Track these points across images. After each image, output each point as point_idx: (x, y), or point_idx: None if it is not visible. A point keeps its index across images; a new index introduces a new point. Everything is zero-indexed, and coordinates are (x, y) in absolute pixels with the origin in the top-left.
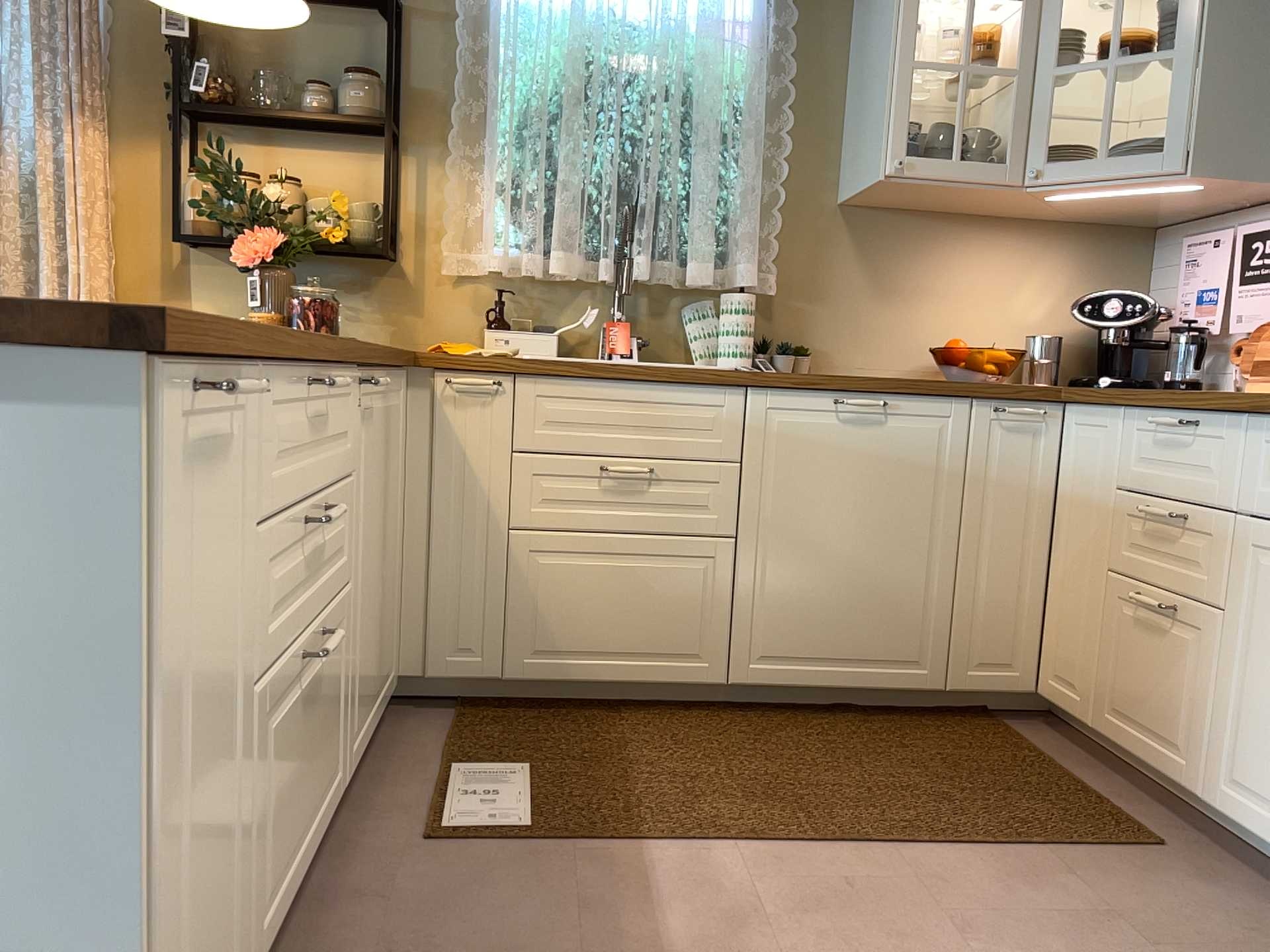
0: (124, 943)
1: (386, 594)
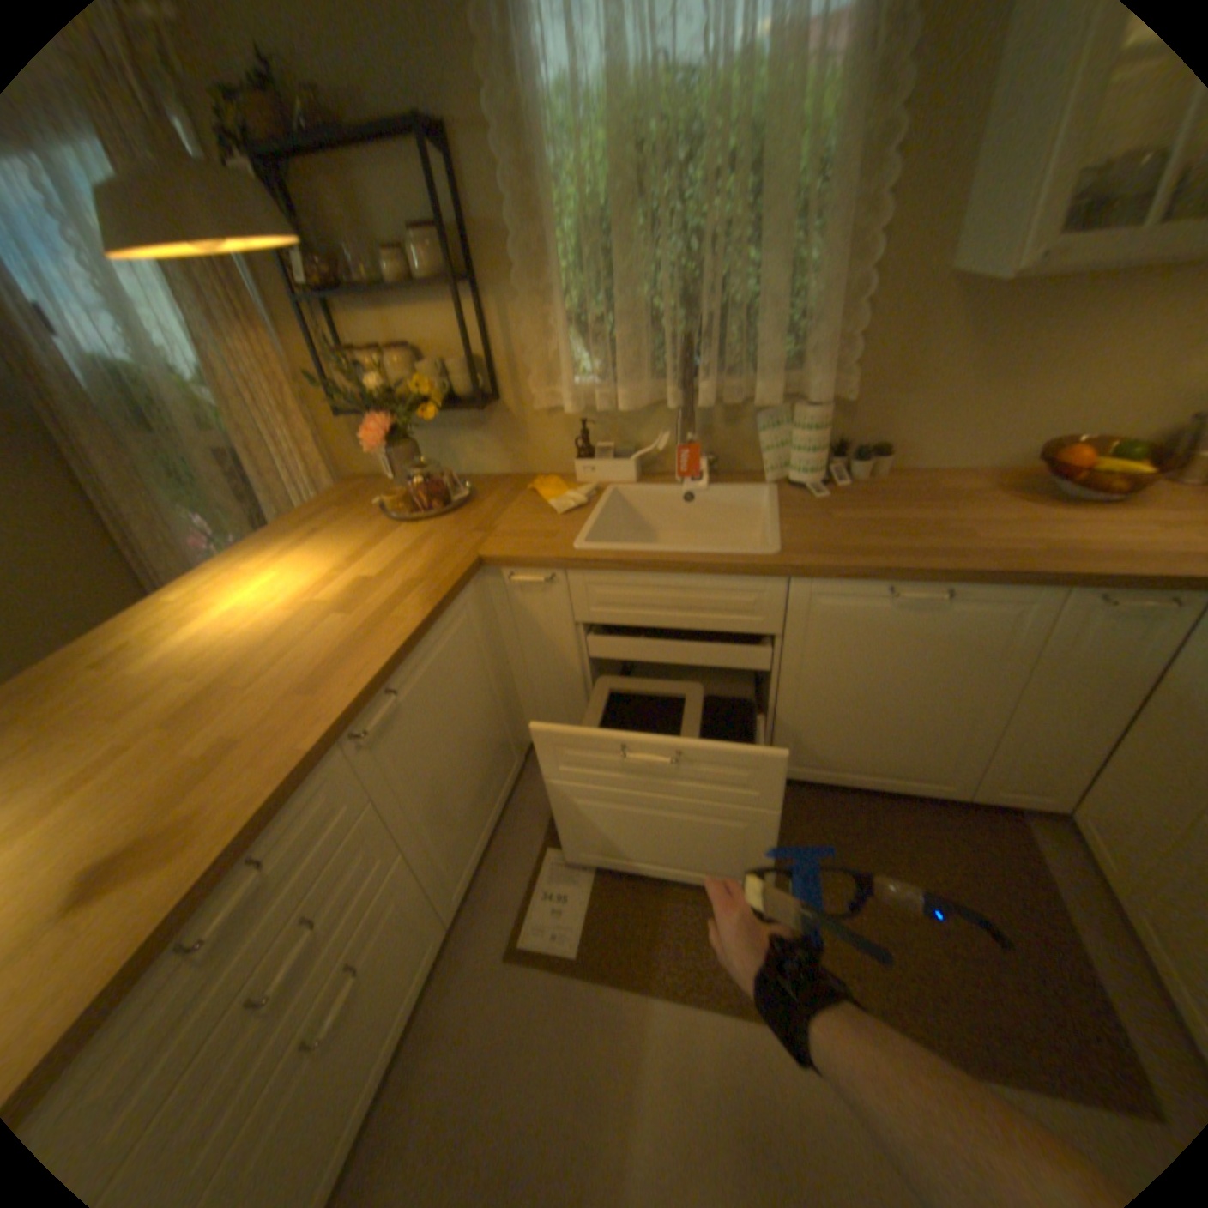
0: None
1: (488, 746)
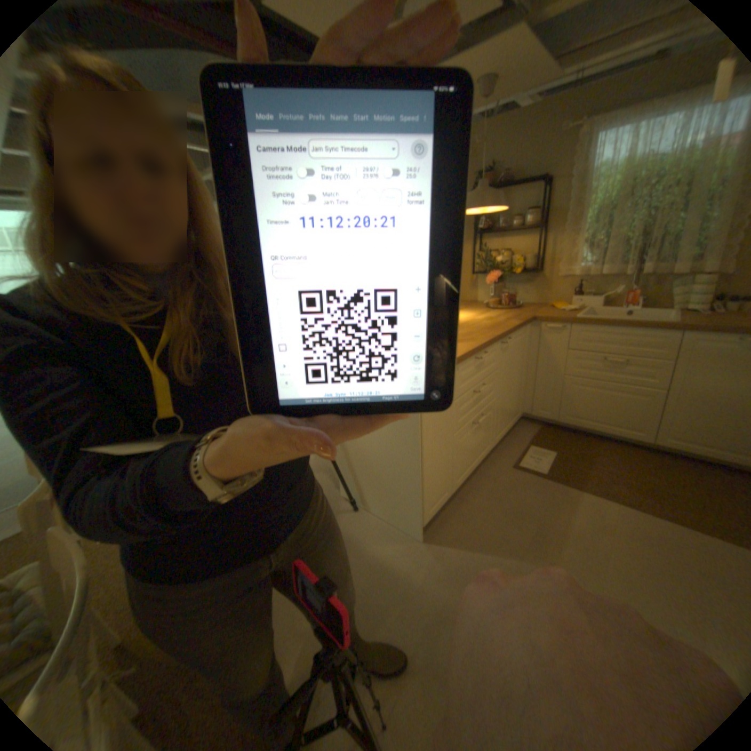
0: (422, 482)
1: (517, 392)
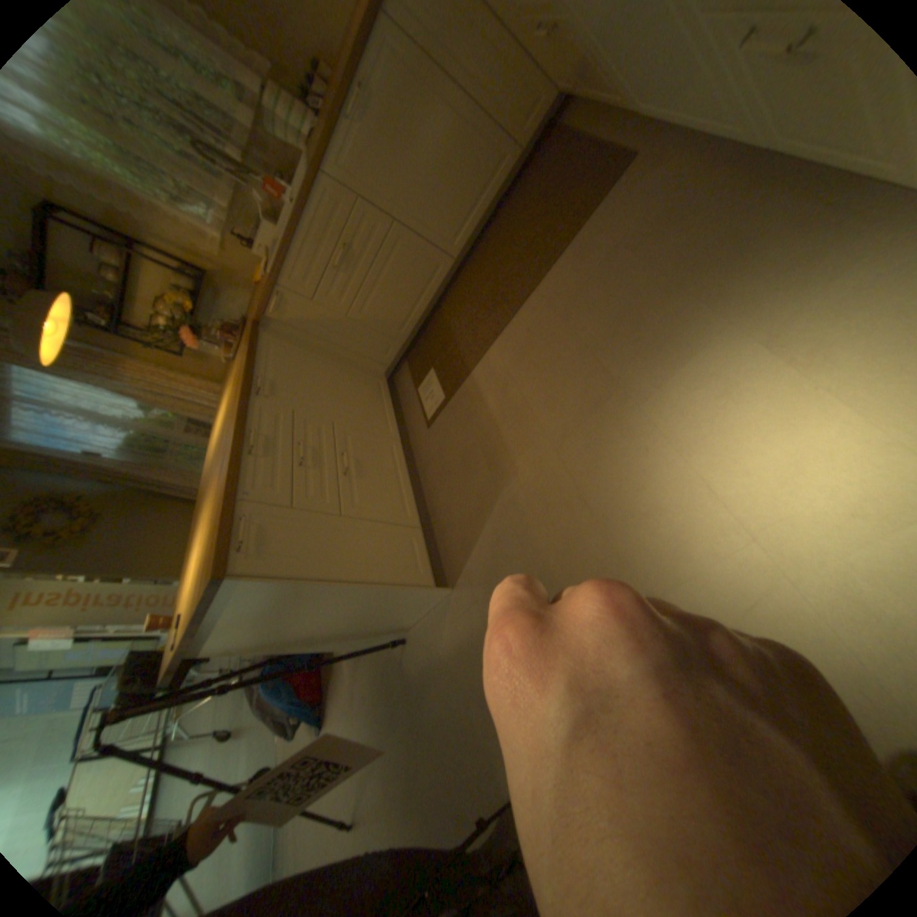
0: (377, 582)
1: (351, 379)
